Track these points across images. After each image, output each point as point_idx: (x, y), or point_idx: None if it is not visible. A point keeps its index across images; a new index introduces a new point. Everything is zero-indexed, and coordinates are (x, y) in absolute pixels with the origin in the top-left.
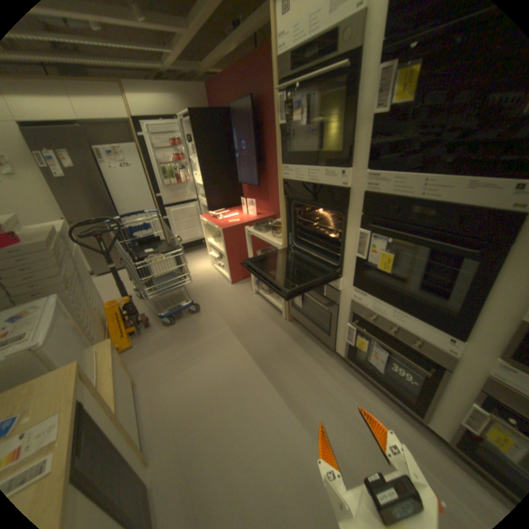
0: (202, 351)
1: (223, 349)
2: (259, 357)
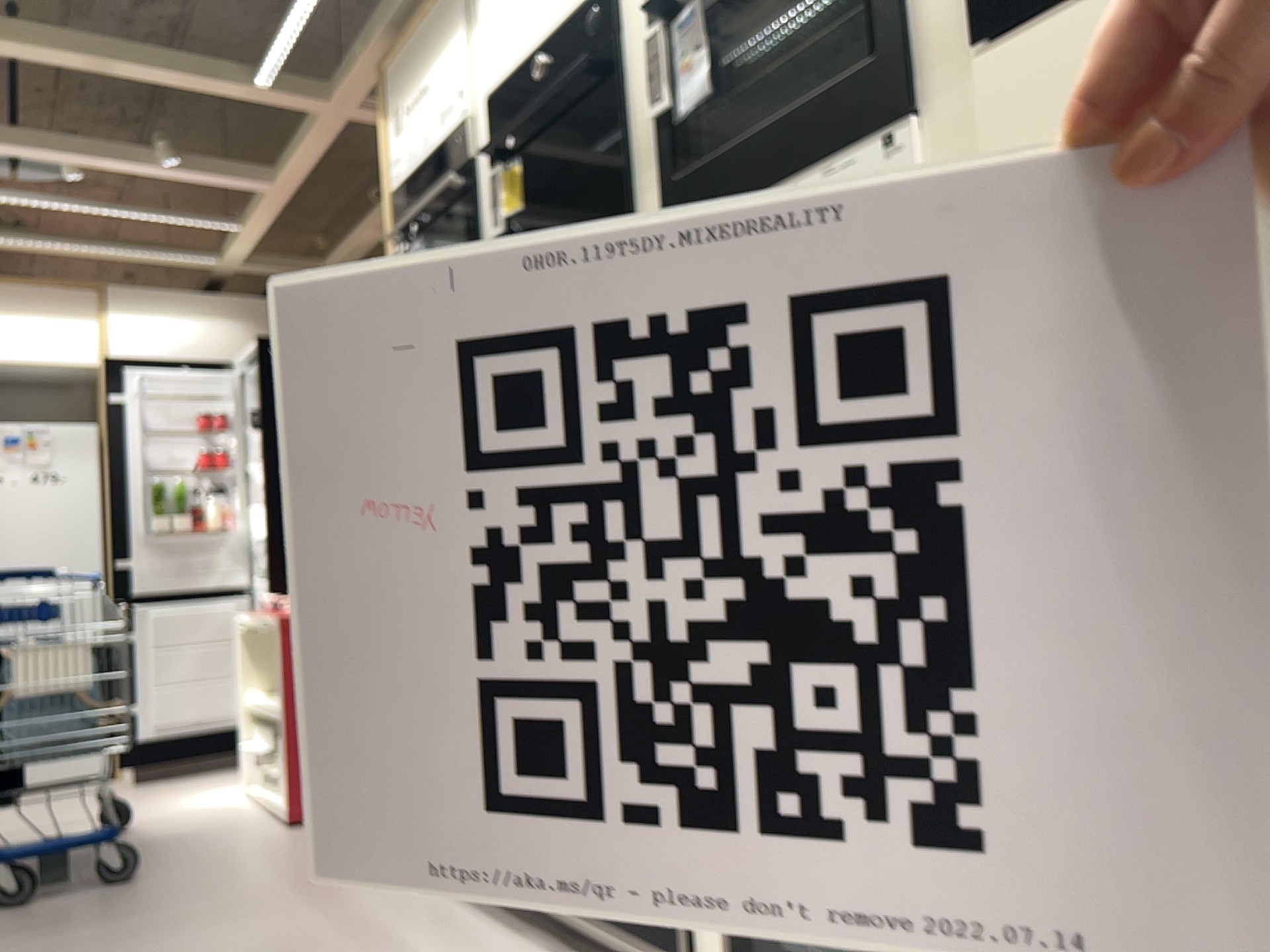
0: (85, 948)
1: (164, 941)
2: (277, 949)
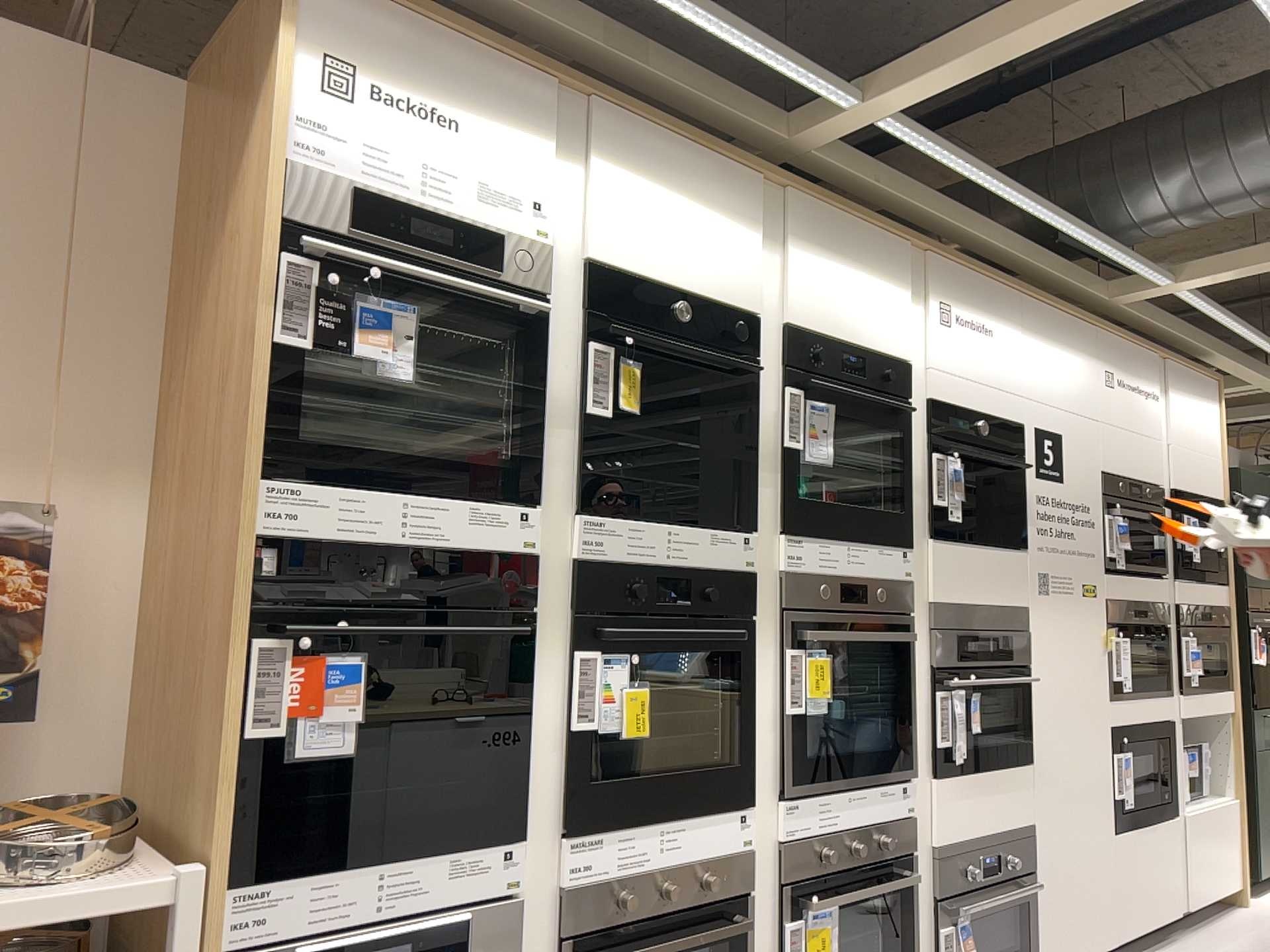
0: None
1: None
2: None
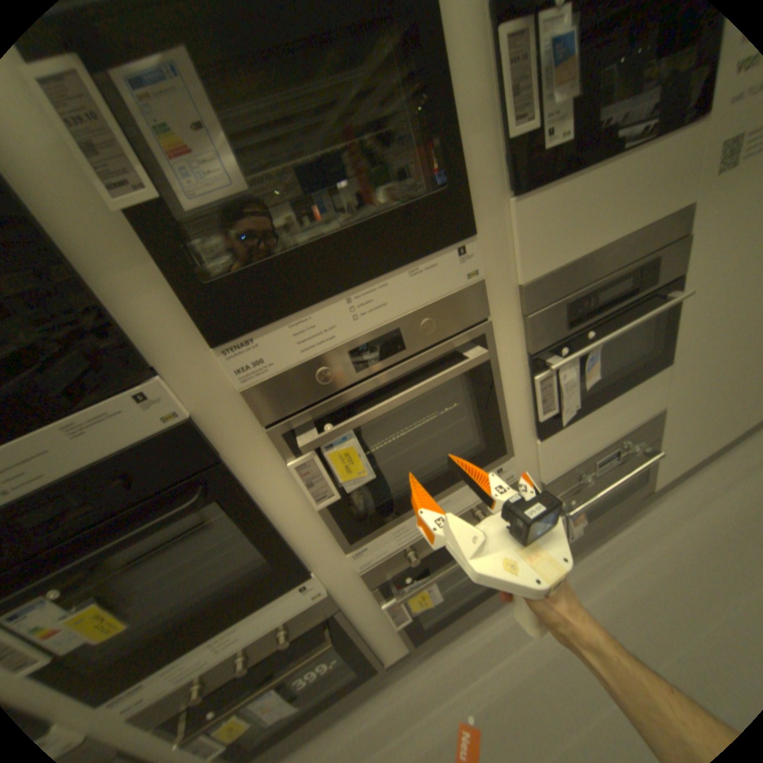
0: None
1: None
2: None
